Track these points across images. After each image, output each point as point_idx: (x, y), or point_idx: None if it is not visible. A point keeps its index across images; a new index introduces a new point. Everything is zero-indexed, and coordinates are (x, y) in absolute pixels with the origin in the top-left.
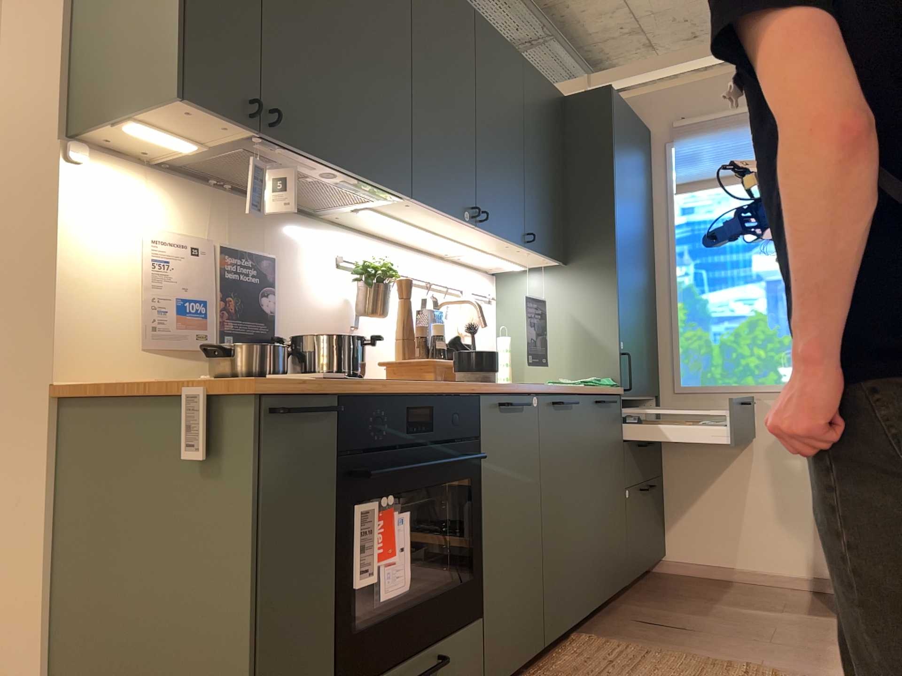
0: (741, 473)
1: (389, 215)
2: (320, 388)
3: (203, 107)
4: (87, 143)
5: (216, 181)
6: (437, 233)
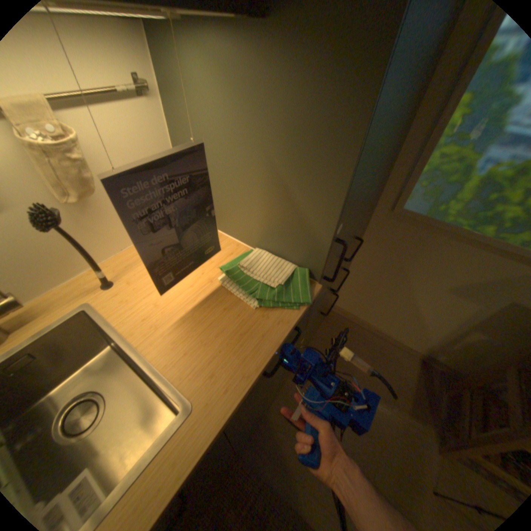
0: (415, 291)
1: None
2: None
3: None
4: None
5: None
6: None
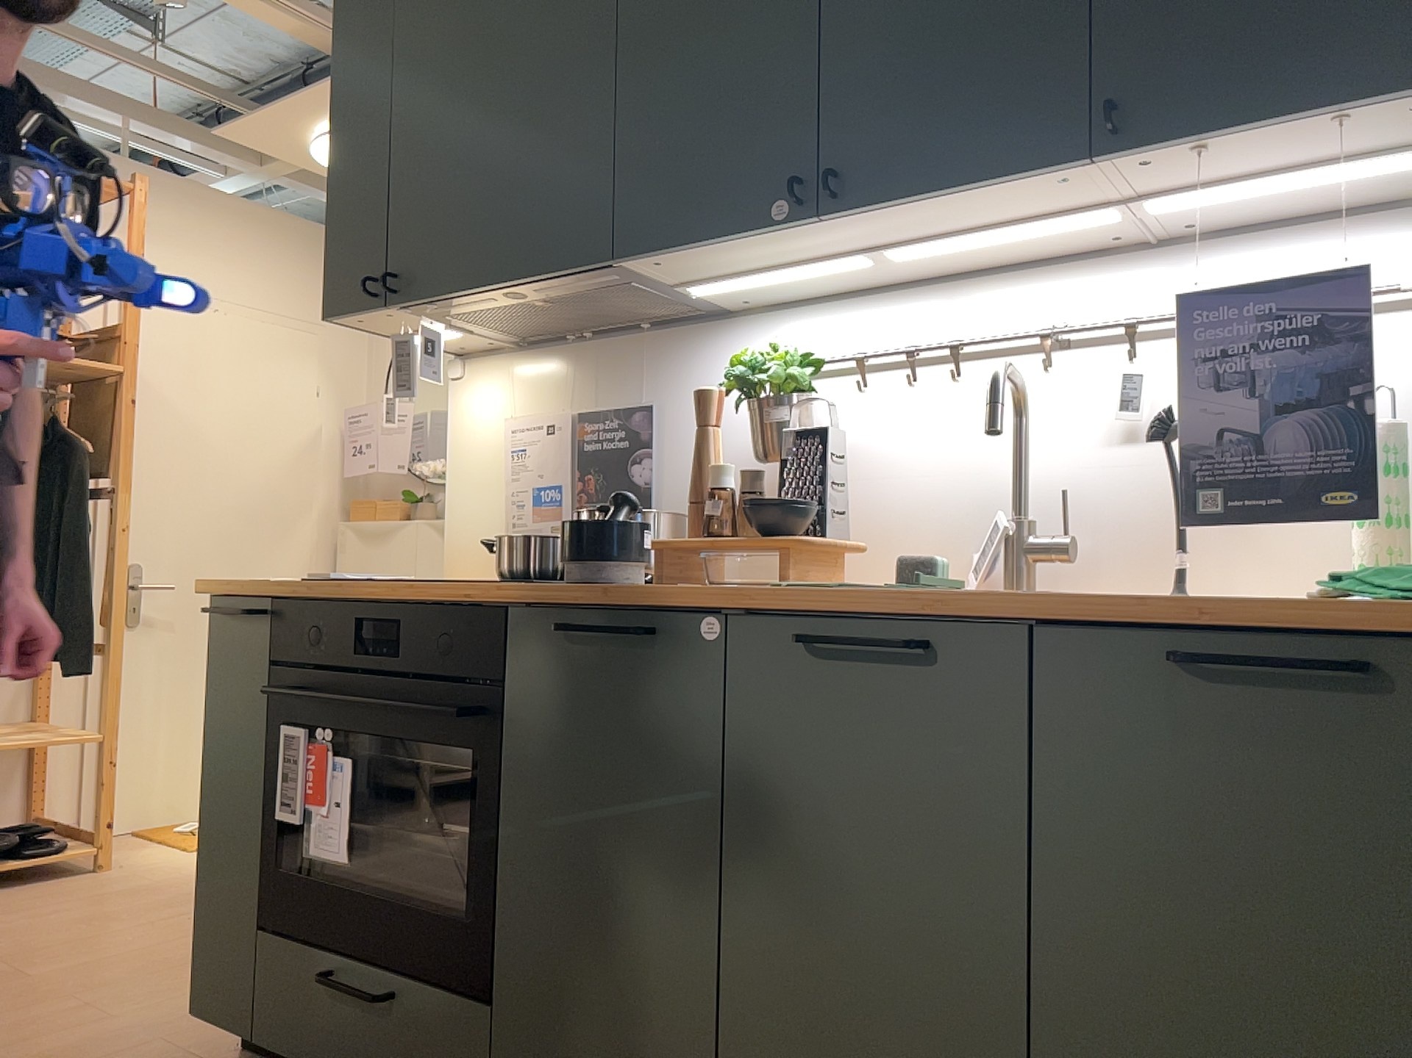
0: None
1: (724, 277)
2: (249, 590)
3: (347, 314)
4: (469, 354)
5: (569, 335)
6: (871, 250)
